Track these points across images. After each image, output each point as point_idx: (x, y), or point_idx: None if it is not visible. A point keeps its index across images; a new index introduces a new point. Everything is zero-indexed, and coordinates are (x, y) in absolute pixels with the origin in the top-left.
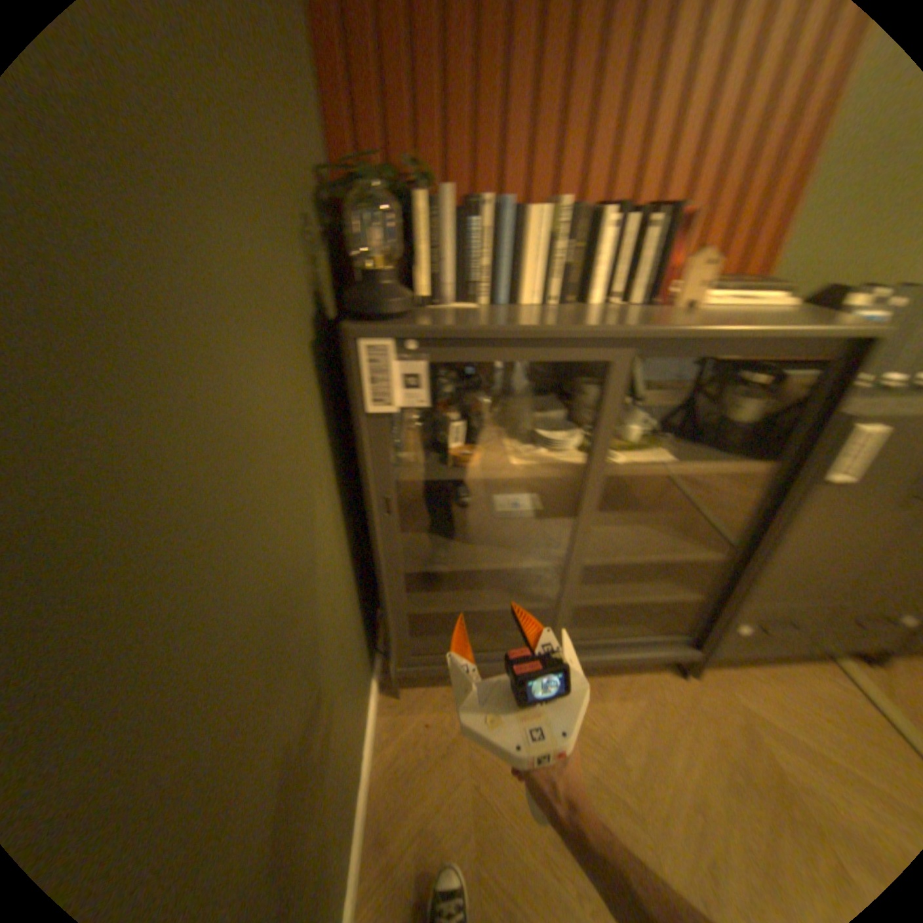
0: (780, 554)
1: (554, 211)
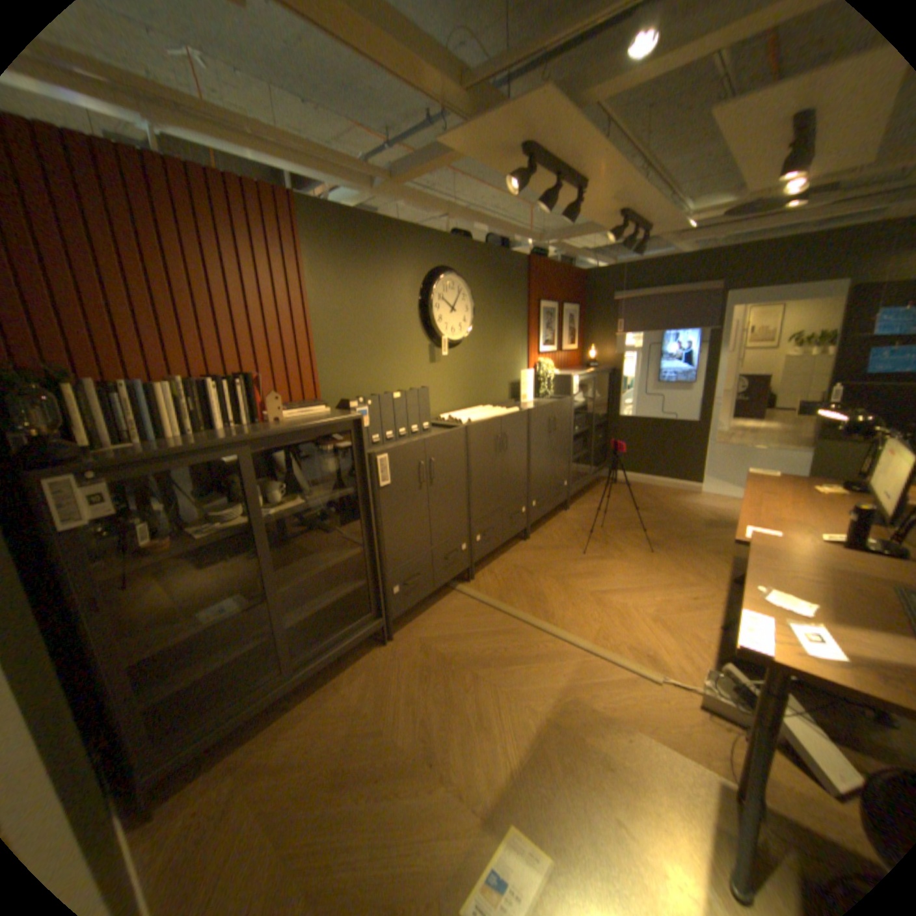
0: (383, 533)
1: (171, 385)
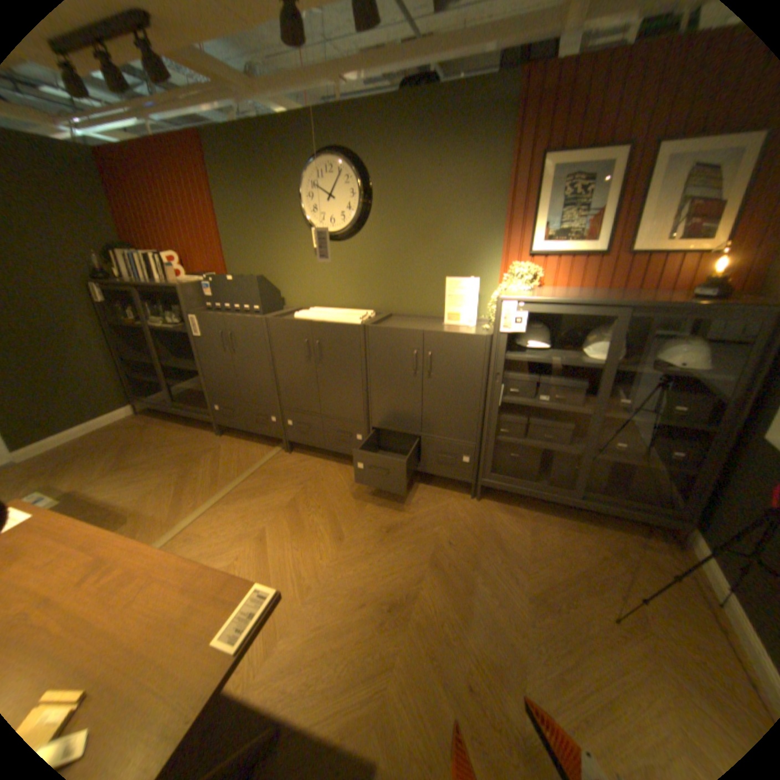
0: (202, 366)
1: (137, 255)
